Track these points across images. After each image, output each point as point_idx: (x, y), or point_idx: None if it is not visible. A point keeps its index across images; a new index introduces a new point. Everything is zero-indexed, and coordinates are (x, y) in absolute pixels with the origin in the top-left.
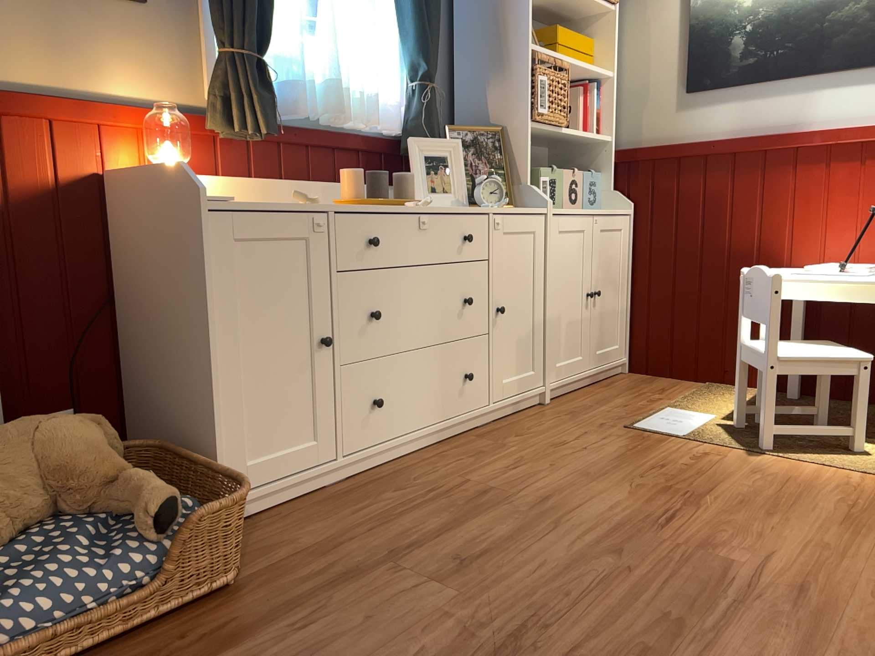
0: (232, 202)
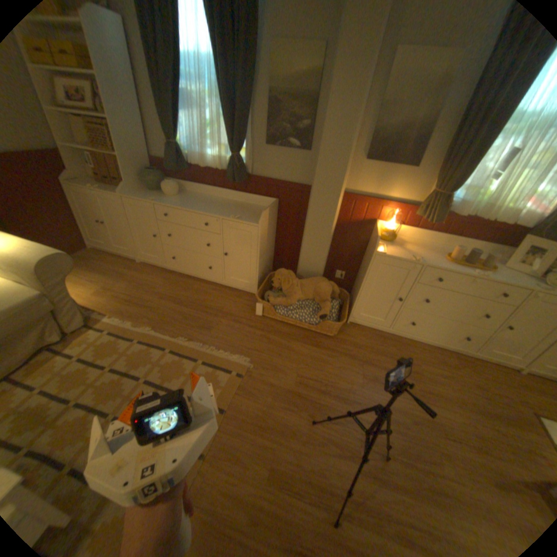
0: (390, 252)
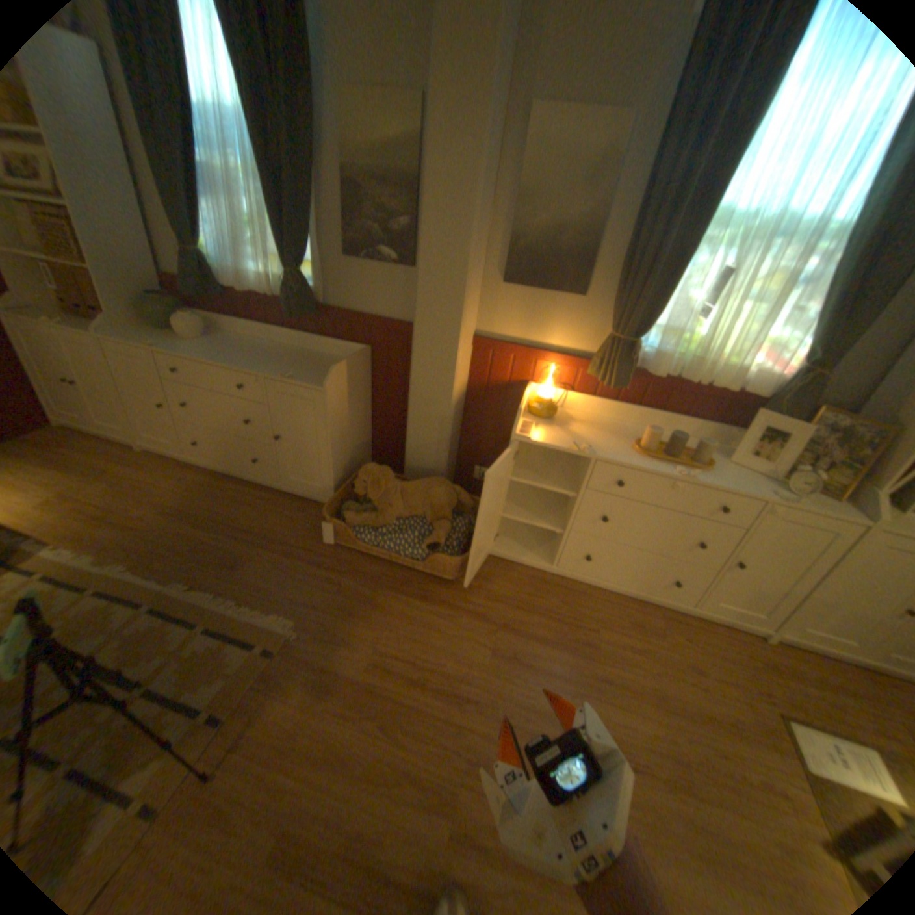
0: (538, 436)
